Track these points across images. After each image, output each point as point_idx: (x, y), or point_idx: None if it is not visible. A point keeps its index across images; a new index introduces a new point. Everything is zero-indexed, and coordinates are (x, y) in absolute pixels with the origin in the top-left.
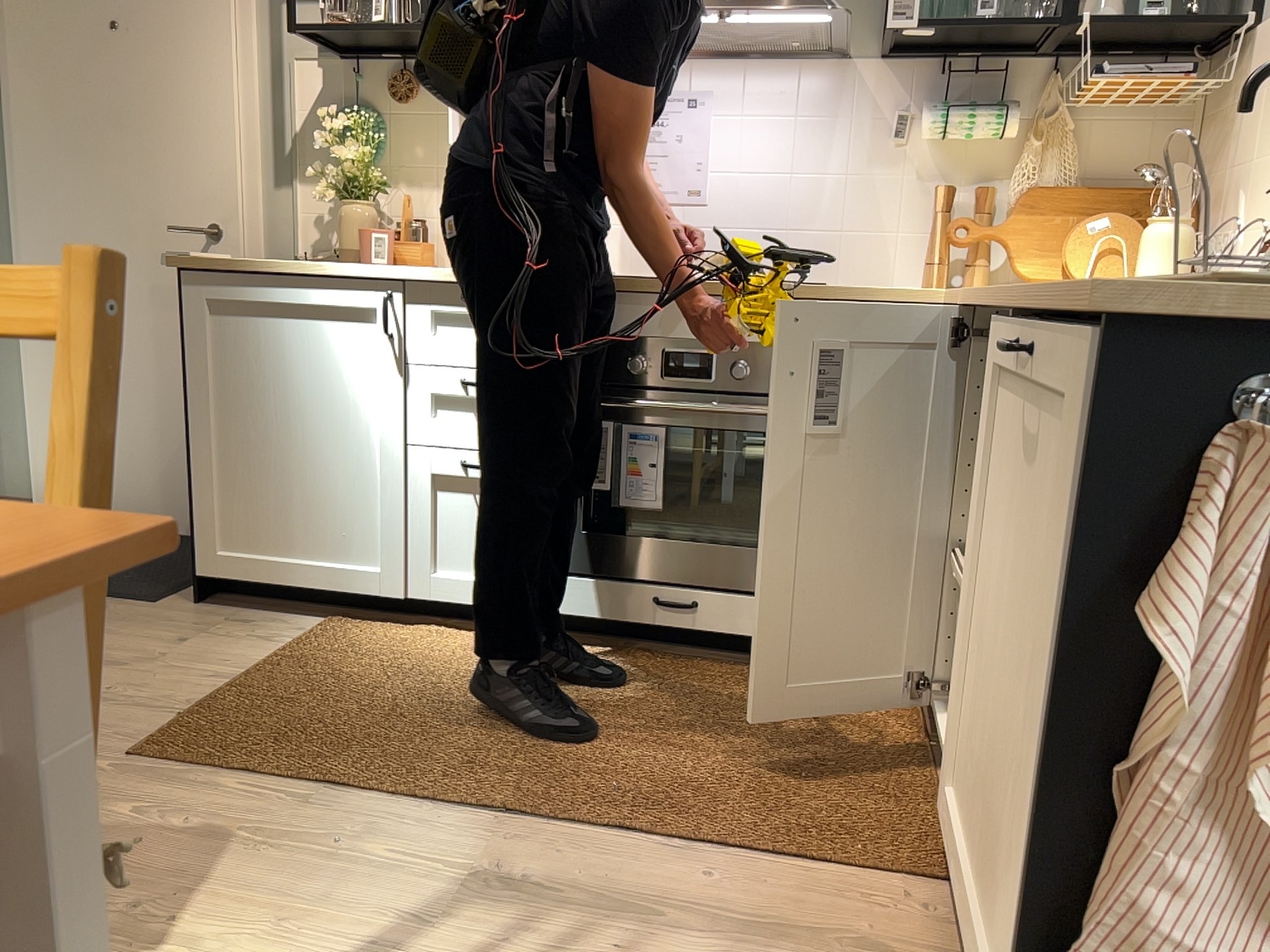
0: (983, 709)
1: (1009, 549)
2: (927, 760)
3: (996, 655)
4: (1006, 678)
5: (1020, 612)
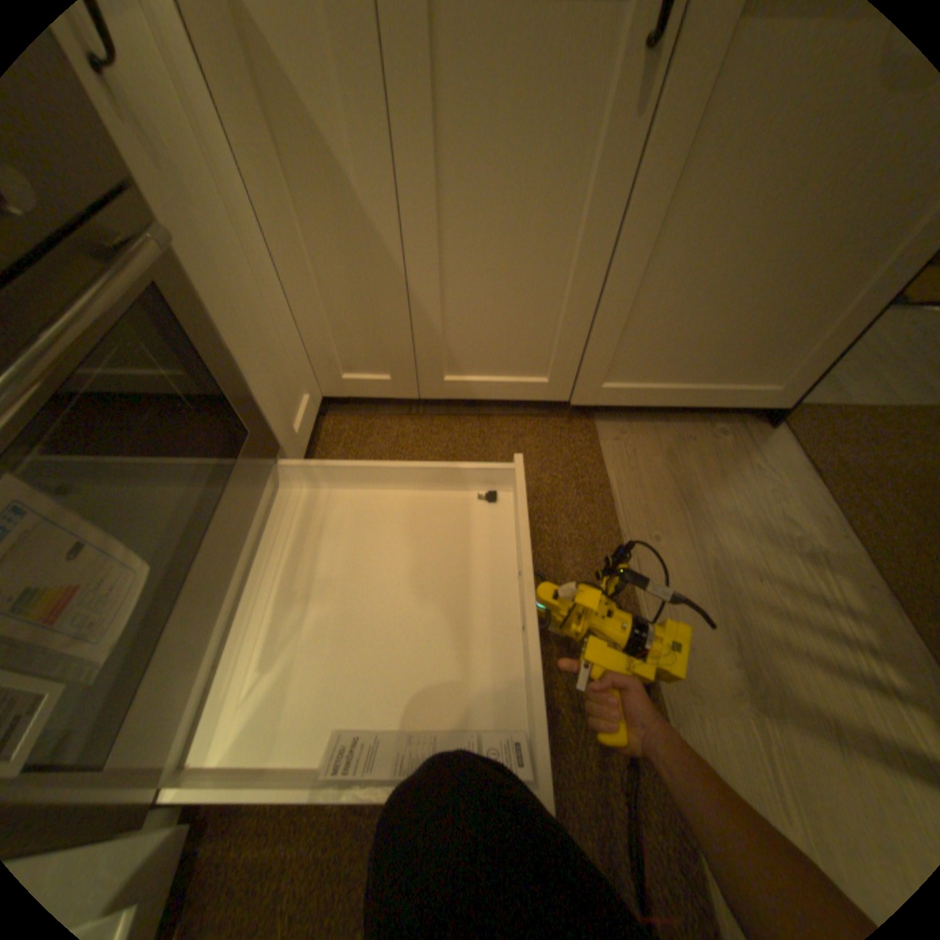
0: (657, 321)
1: (739, 191)
2: (439, 422)
3: (698, 277)
4: (736, 278)
5: (783, 224)
